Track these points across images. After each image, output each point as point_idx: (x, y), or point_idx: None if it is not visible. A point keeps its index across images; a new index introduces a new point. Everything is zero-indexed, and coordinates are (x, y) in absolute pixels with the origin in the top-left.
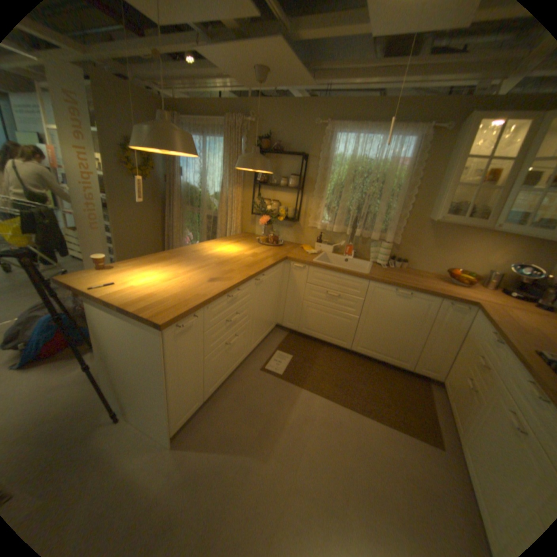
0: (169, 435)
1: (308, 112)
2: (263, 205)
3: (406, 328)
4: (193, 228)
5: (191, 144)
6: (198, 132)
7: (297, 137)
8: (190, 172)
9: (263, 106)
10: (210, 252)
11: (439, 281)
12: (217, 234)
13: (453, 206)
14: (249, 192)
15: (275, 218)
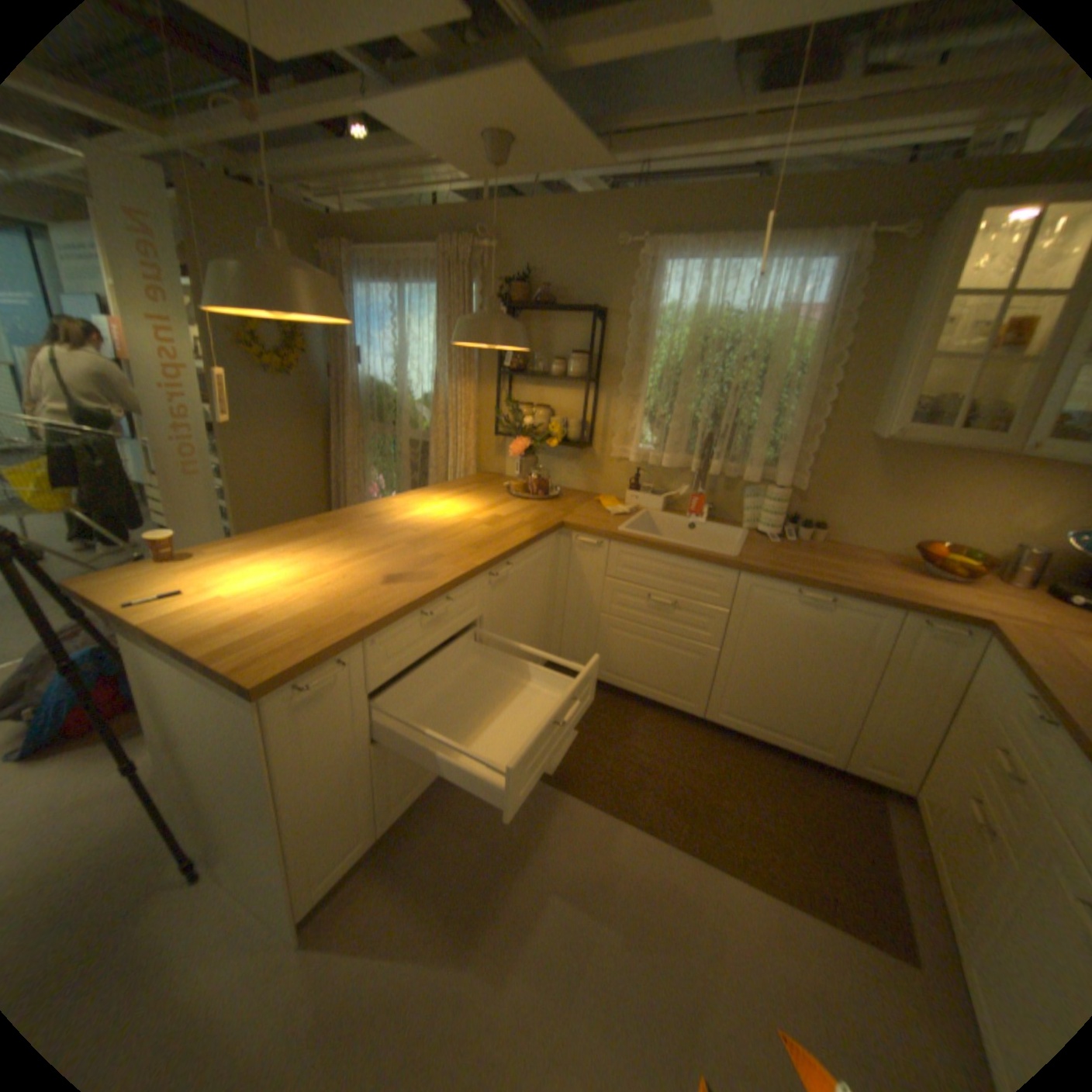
0: (293, 918)
1: (604, 220)
2: (517, 416)
3: (826, 676)
4: (385, 466)
5: (329, 295)
6: (388, 276)
7: (583, 274)
8: (377, 354)
9: (514, 214)
10: (403, 517)
11: (898, 569)
12: (431, 476)
13: (924, 406)
14: (491, 389)
15: (544, 442)
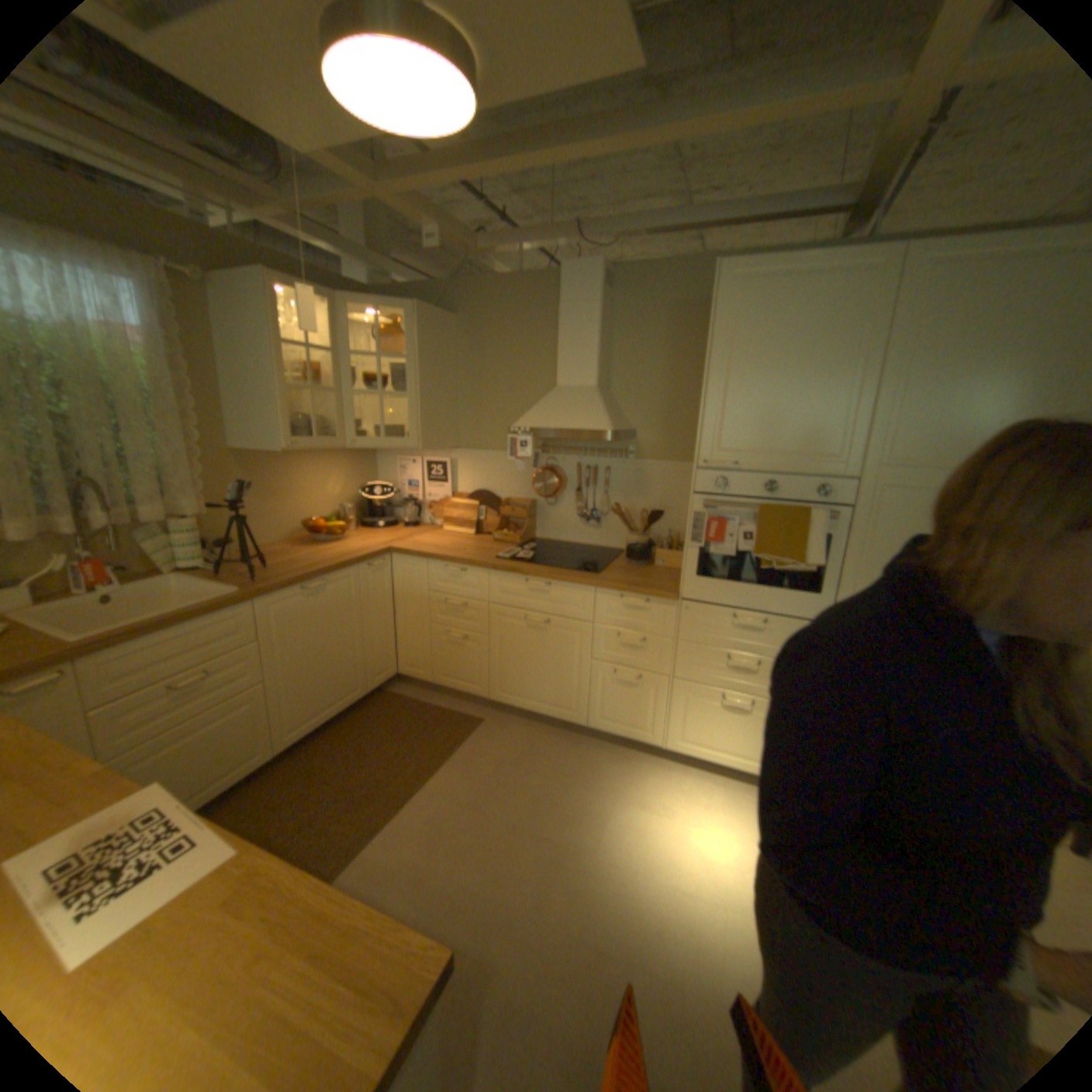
0: None
1: None
2: None
3: (336, 640)
4: None
5: None
6: None
7: None
8: None
9: None
10: None
11: (307, 548)
12: None
13: (287, 425)
14: None
15: None
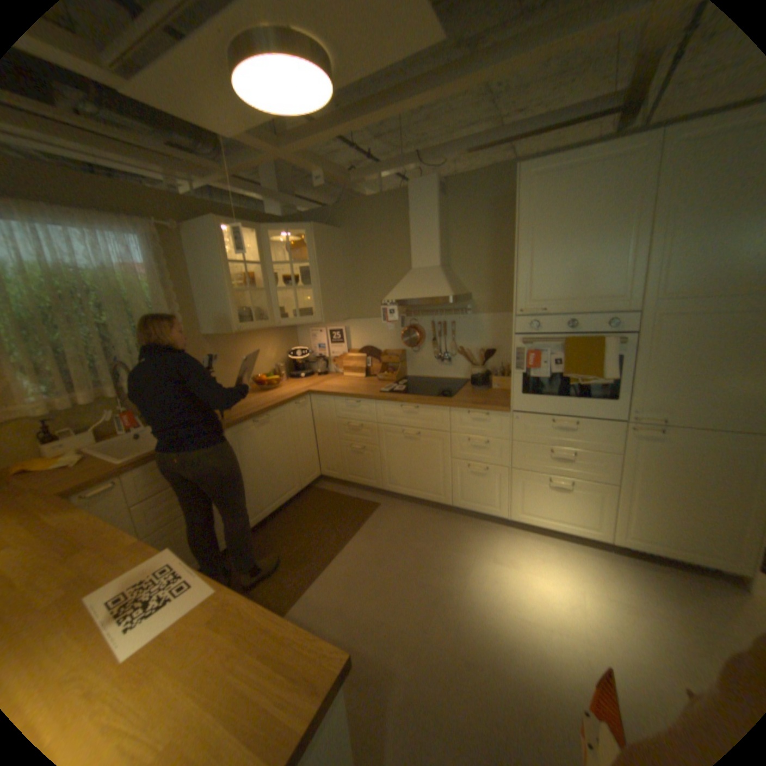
0: None
1: None
2: None
3: (279, 454)
4: None
5: None
6: None
7: None
8: None
9: None
10: None
11: (256, 395)
12: None
13: (236, 316)
14: None
15: None
